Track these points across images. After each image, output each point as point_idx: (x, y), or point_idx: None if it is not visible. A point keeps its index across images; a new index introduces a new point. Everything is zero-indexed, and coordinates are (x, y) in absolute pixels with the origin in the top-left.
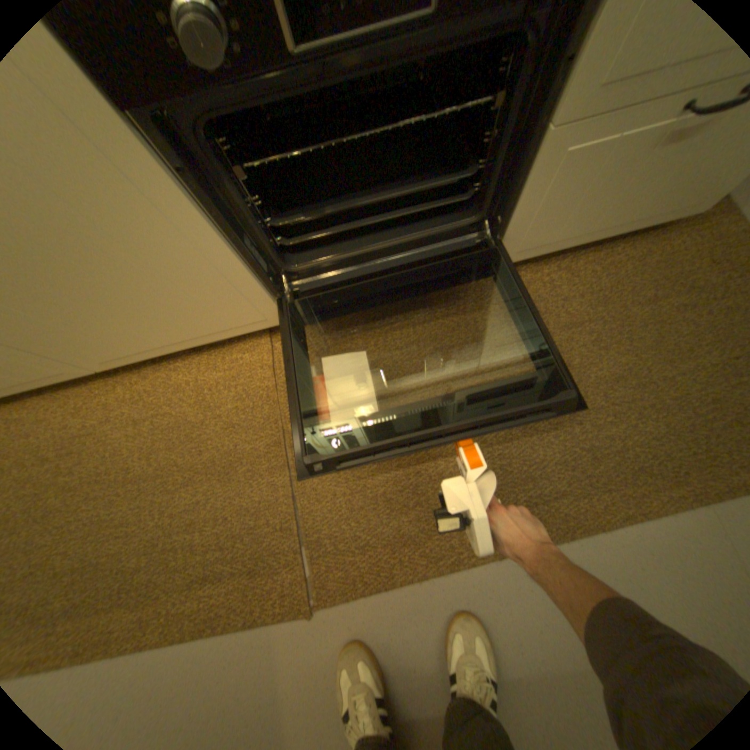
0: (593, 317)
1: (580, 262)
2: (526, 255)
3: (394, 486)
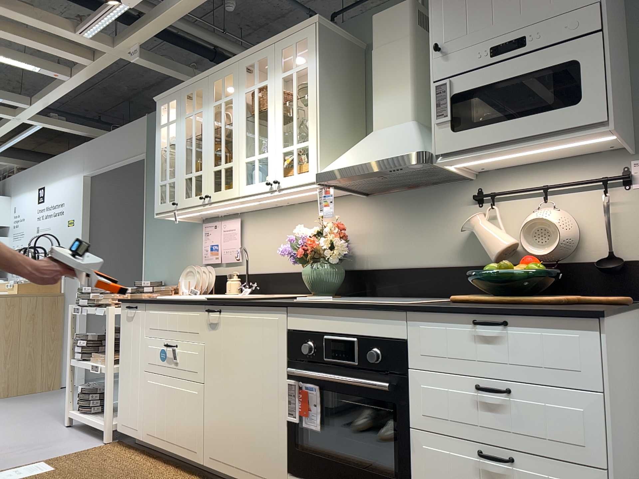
0: None
1: None
2: None
3: None
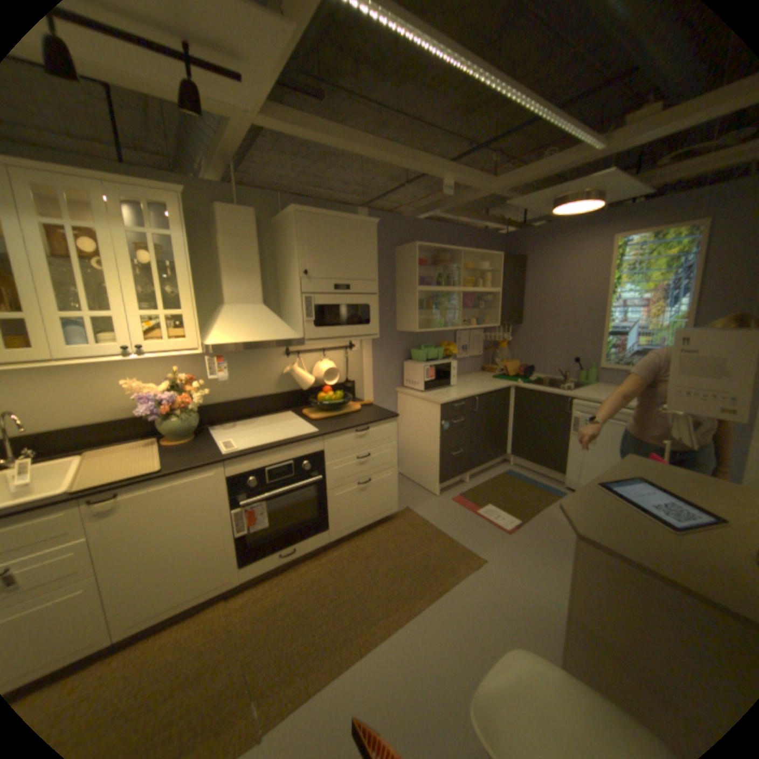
0: (375, 553)
1: (365, 537)
2: (344, 539)
3: (301, 647)
